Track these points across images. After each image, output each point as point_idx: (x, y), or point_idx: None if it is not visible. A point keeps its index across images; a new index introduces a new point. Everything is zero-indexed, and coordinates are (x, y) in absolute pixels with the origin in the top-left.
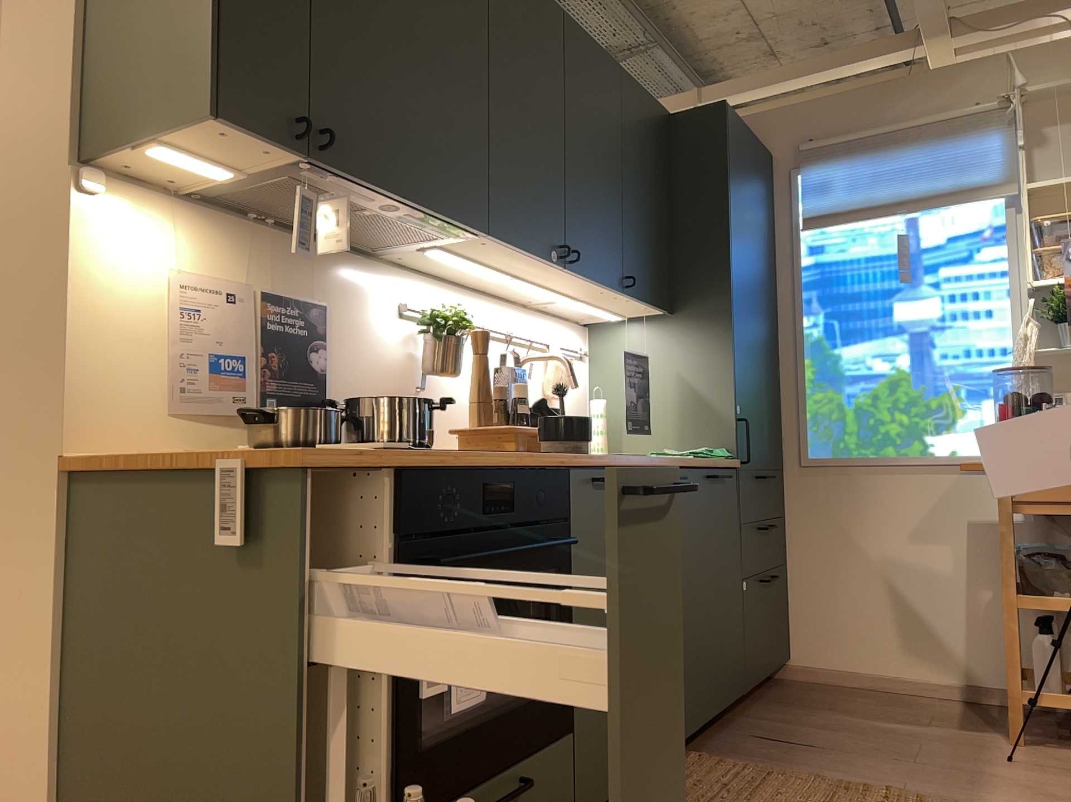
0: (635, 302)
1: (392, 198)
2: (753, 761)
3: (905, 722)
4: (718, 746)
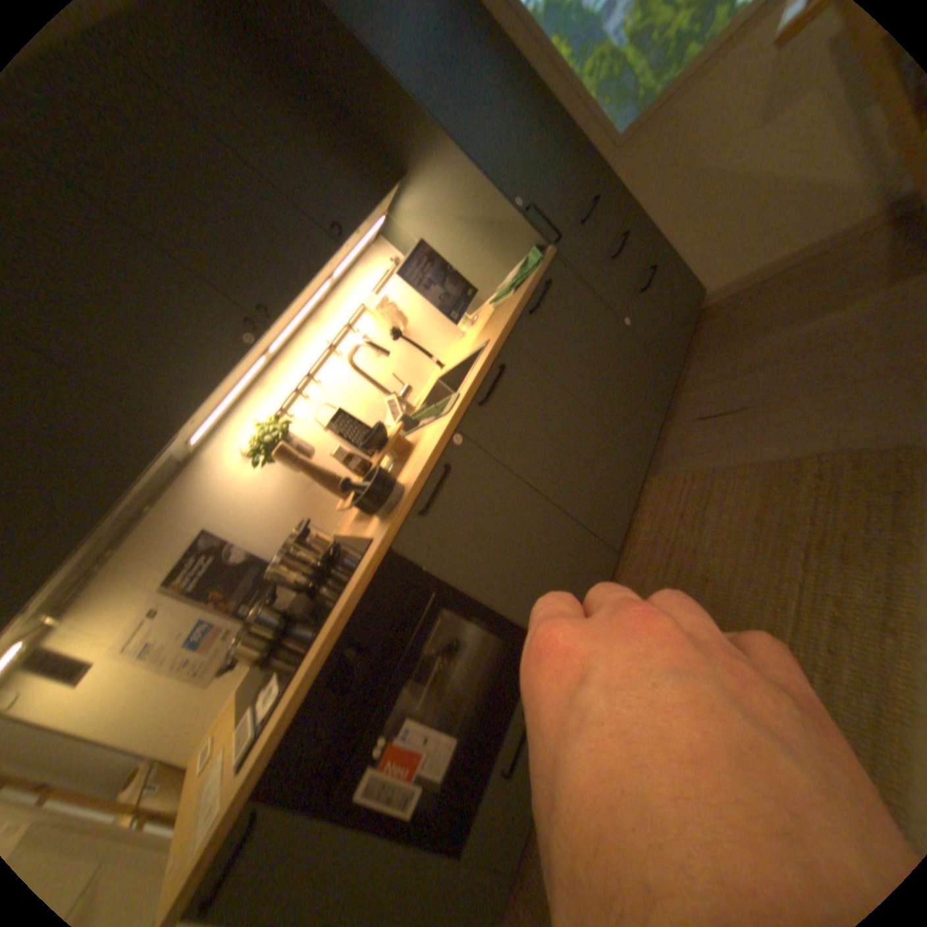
0: (366, 218)
1: (78, 543)
2: (697, 461)
3: (825, 310)
4: (670, 450)
